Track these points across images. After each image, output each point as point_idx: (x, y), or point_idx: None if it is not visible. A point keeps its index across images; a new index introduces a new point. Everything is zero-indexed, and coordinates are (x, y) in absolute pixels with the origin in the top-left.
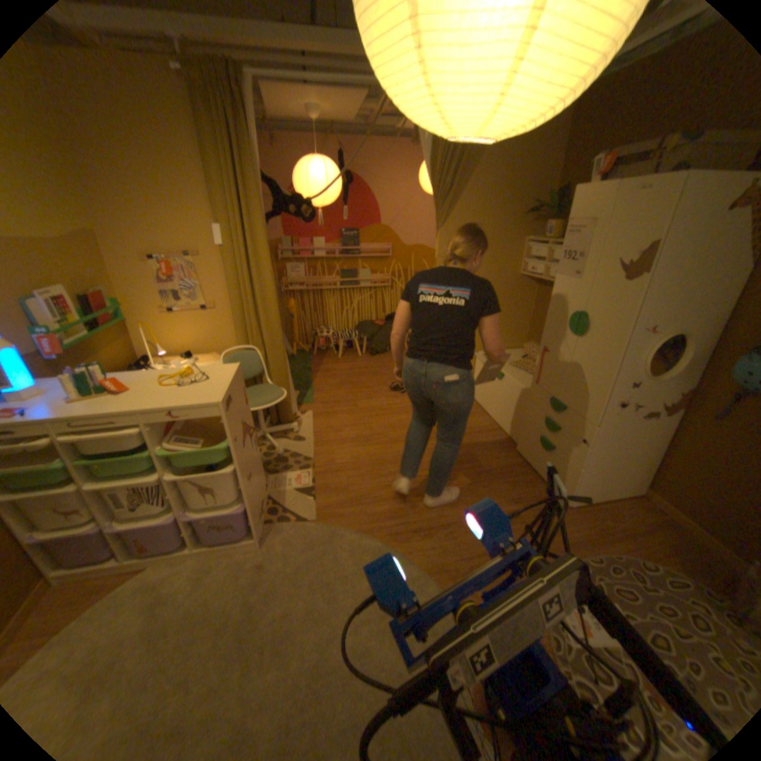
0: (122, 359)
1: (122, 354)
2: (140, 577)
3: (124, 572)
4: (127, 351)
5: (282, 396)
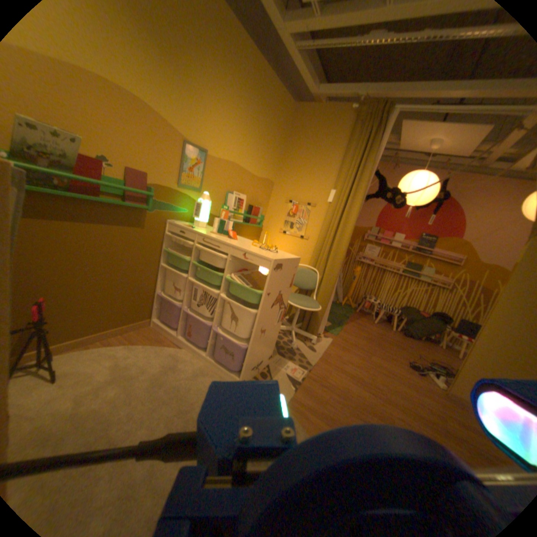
0: None
1: None
2: (178, 351)
3: (175, 344)
4: None
5: (317, 309)
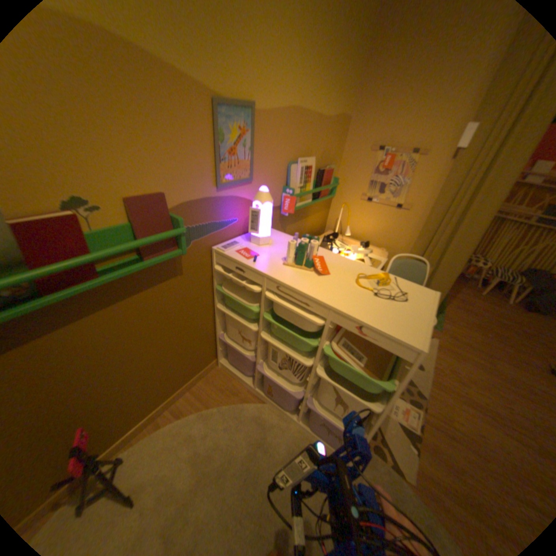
0: (317, 227)
1: (319, 222)
2: (260, 407)
3: (254, 393)
4: (323, 221)
5: None
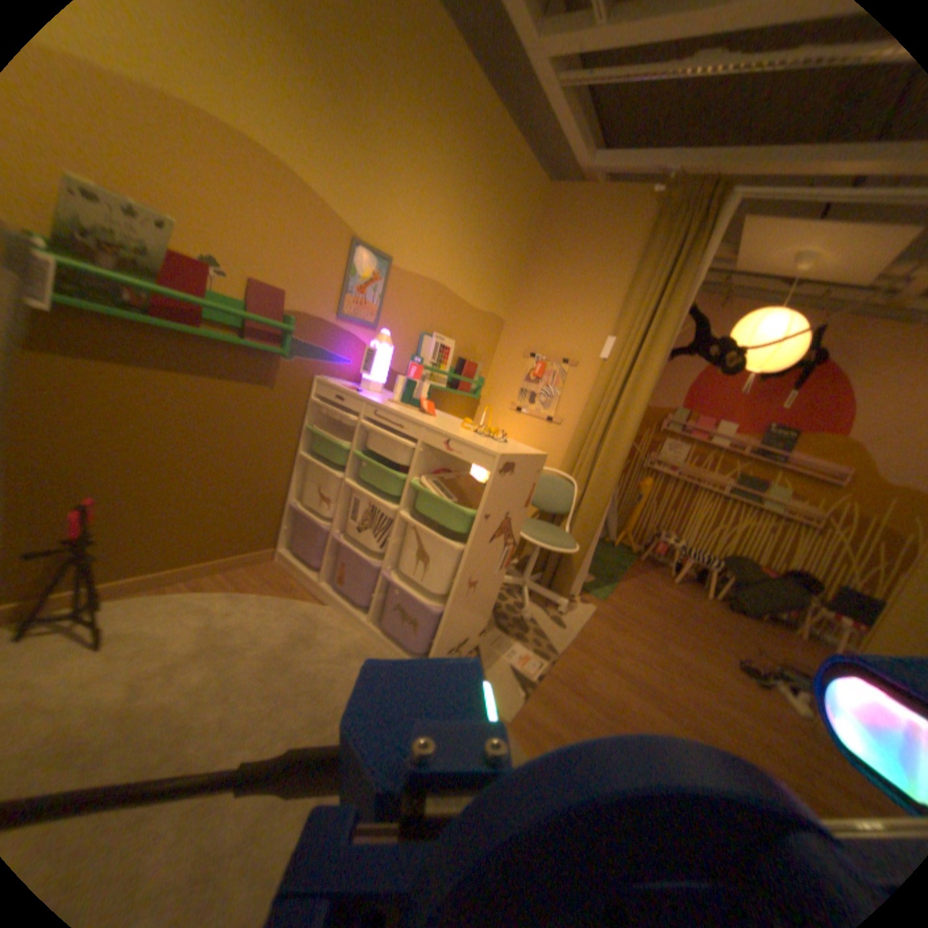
0: None
1: None
2: (320, 609)
3: (315, 595)
4: None
5: (572, 551)
